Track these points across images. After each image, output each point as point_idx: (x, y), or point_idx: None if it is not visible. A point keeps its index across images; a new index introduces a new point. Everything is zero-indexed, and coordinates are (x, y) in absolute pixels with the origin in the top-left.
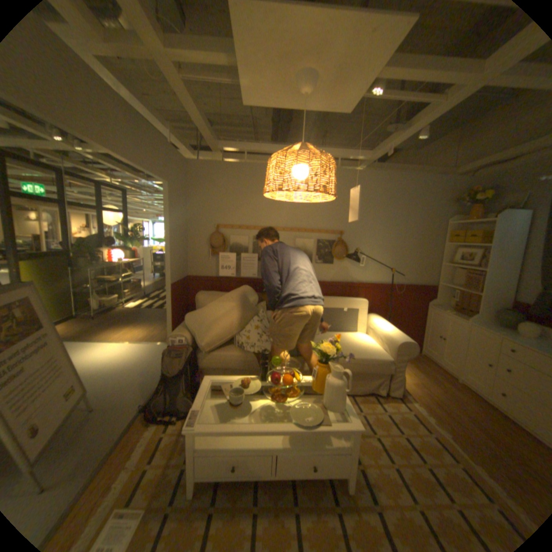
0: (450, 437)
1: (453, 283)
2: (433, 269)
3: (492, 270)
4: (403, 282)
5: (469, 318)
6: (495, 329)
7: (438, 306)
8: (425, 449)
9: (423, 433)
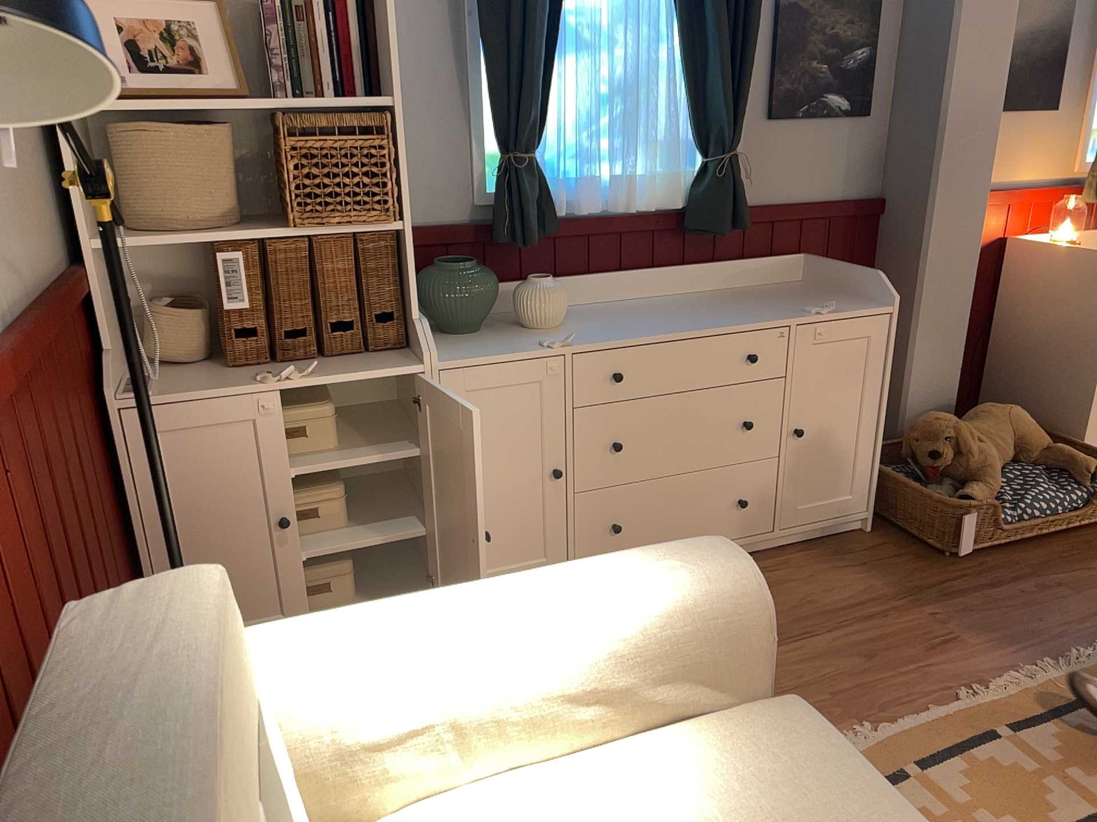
0: (871, 729)
1: (161, 221)
2: (33, 159)
3: (397, 101)
4: (8, 301)
5: (353, 358)
6: (496, 344)
7: (155, 387)
8: (1024, 812)
9: (925, 800)
